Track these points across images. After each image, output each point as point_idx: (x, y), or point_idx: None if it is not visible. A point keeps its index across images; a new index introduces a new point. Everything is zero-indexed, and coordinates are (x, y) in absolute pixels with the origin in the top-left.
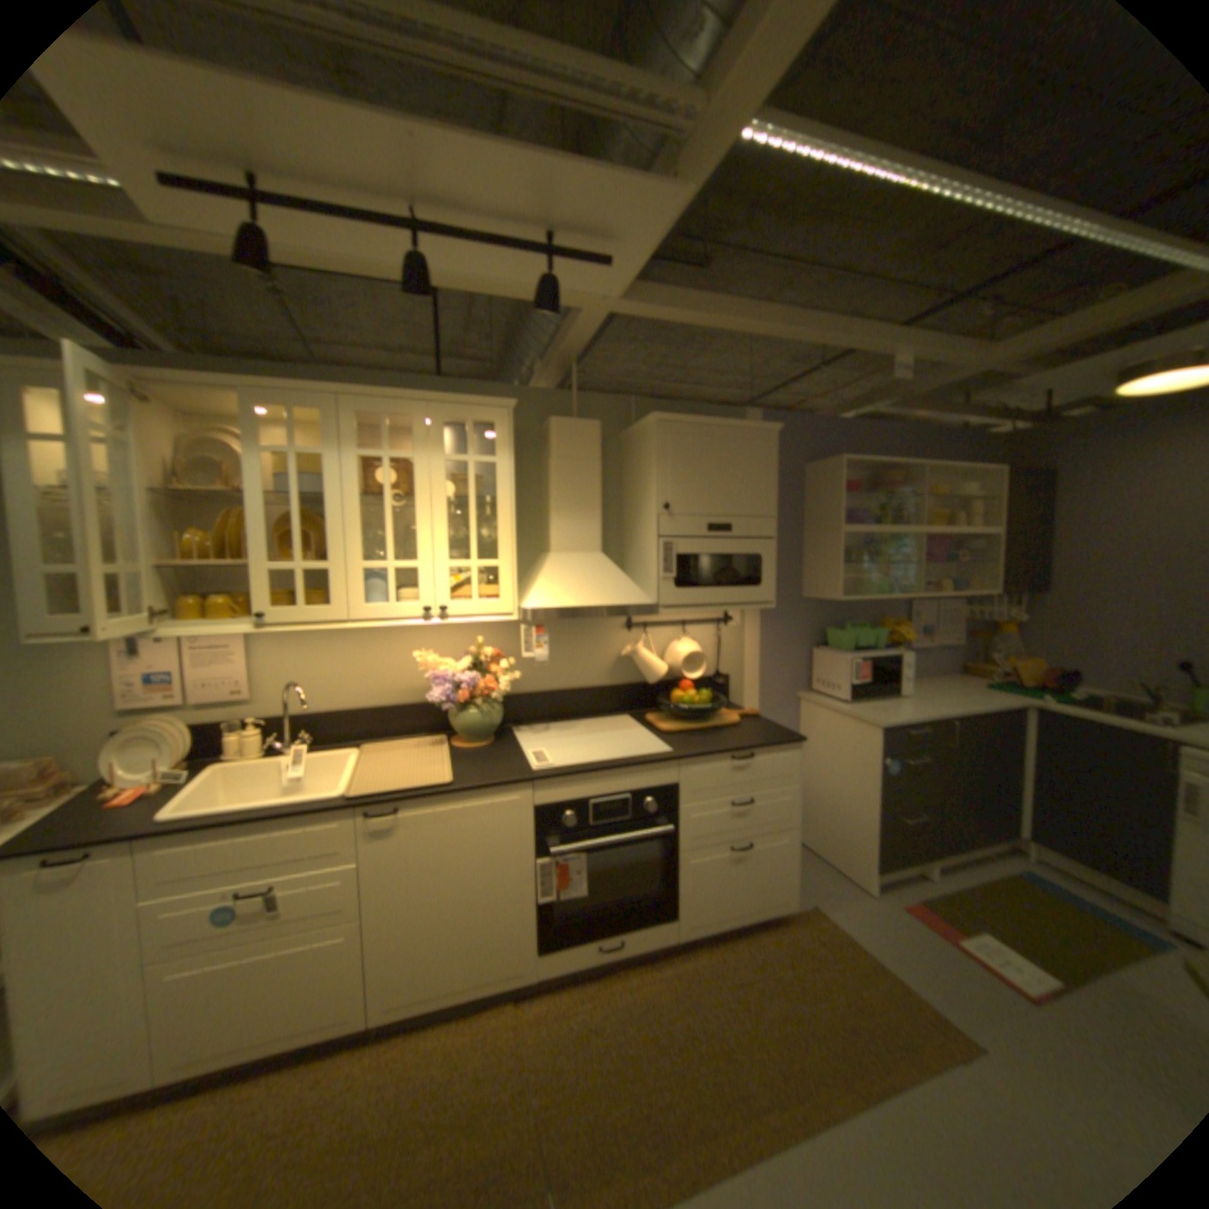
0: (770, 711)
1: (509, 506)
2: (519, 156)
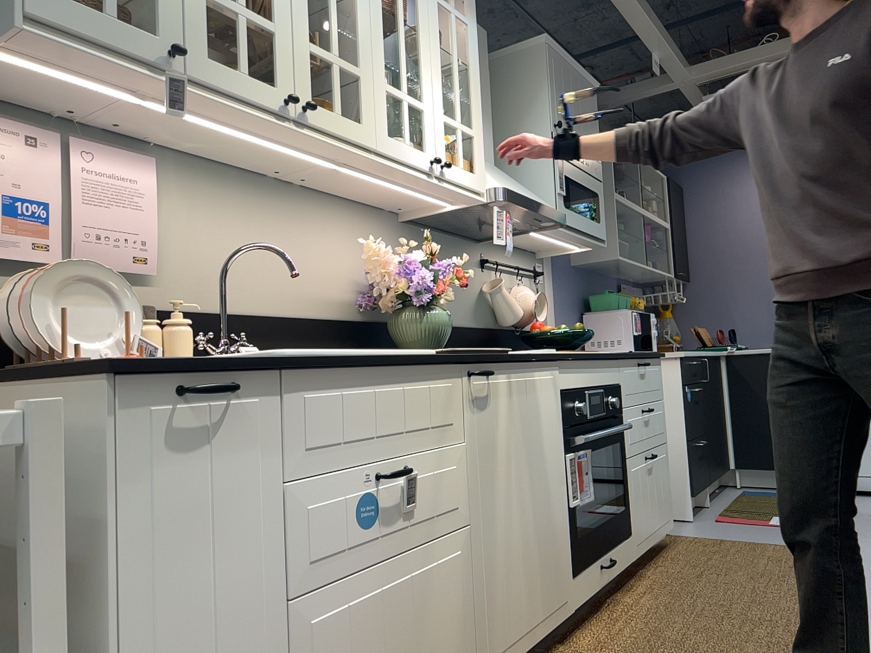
0: None
1: (477, 74)
2: None
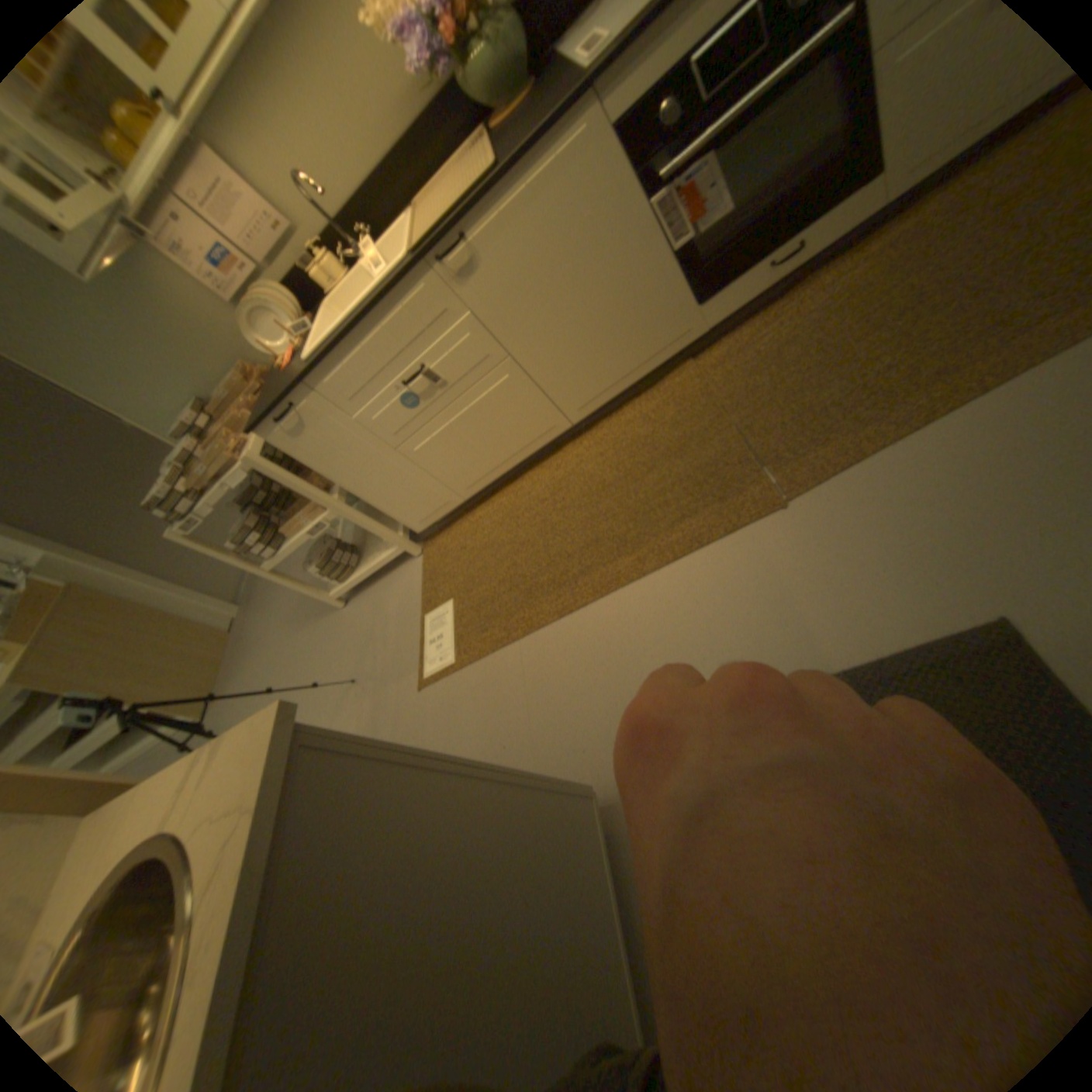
0: None
1: None
2: None
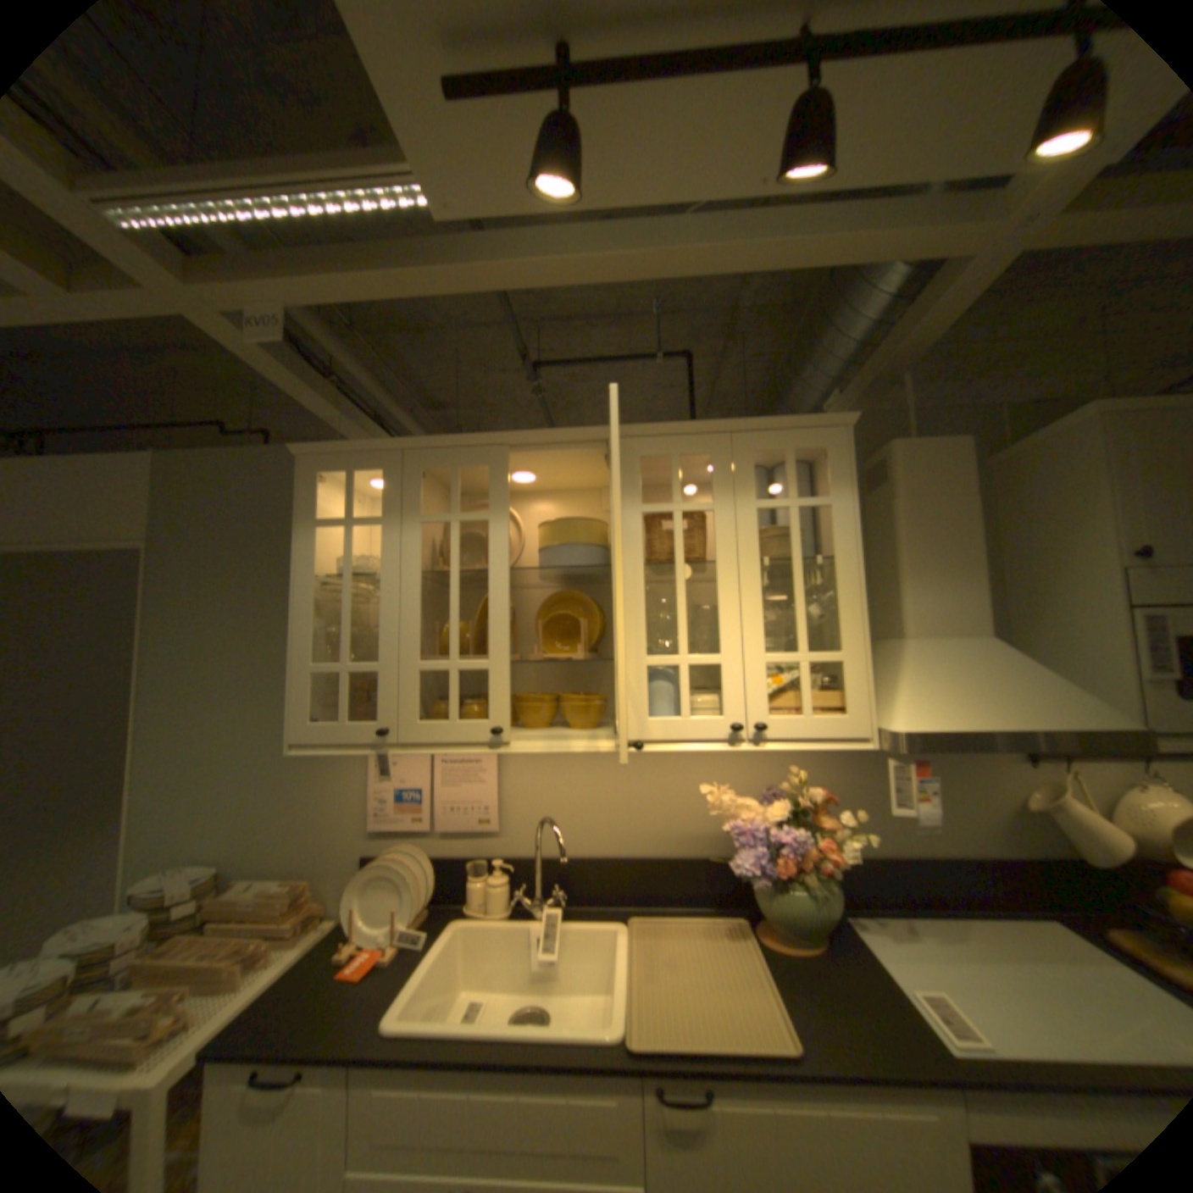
0: None
1: (852, 567)
2: None
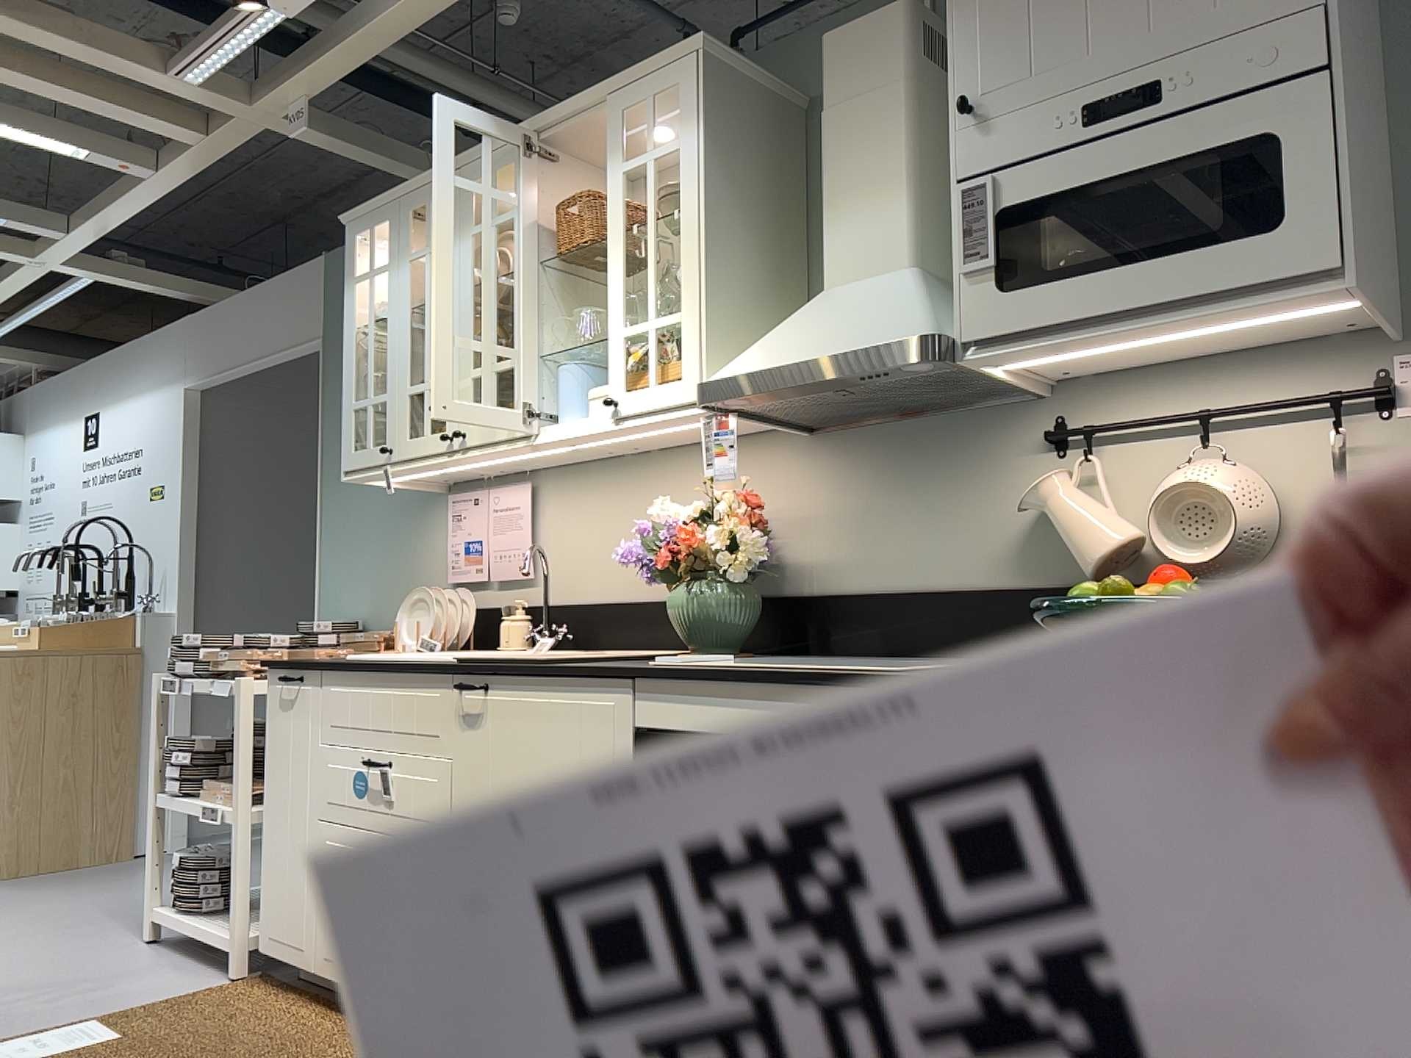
0: None
1: (690, 213)
2: None
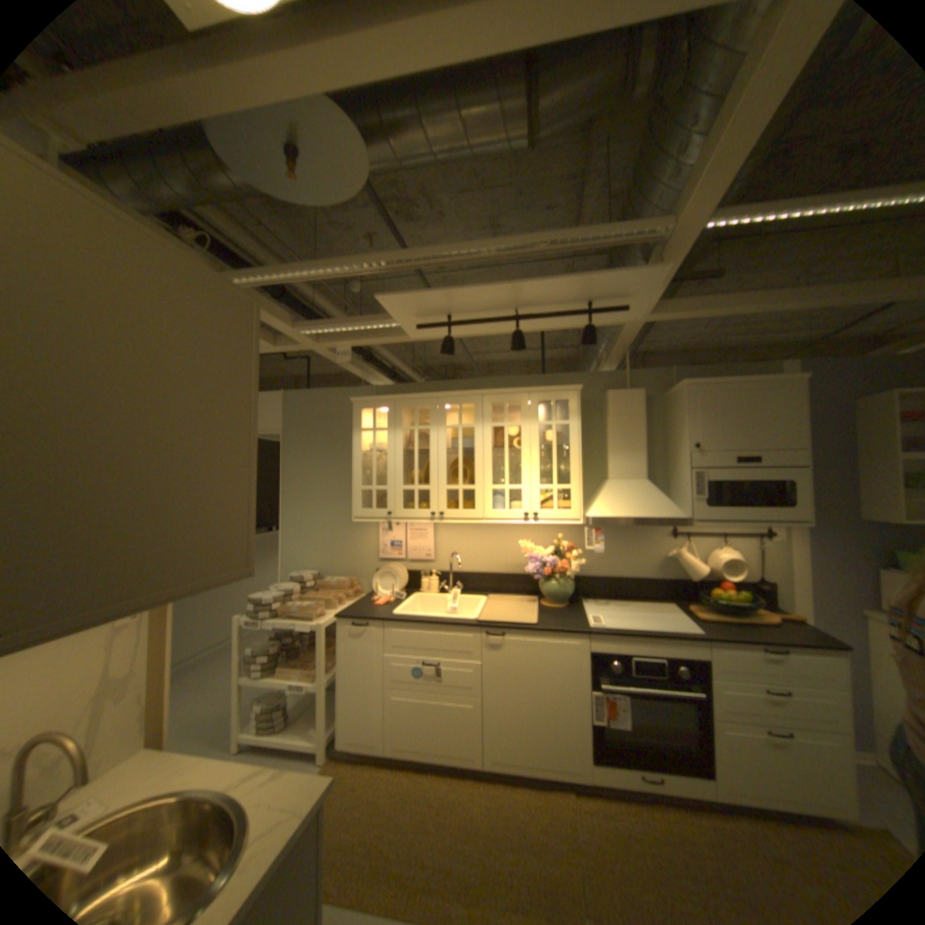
0: (828, 623)
1: (576, 450)
2: (564, 281)
